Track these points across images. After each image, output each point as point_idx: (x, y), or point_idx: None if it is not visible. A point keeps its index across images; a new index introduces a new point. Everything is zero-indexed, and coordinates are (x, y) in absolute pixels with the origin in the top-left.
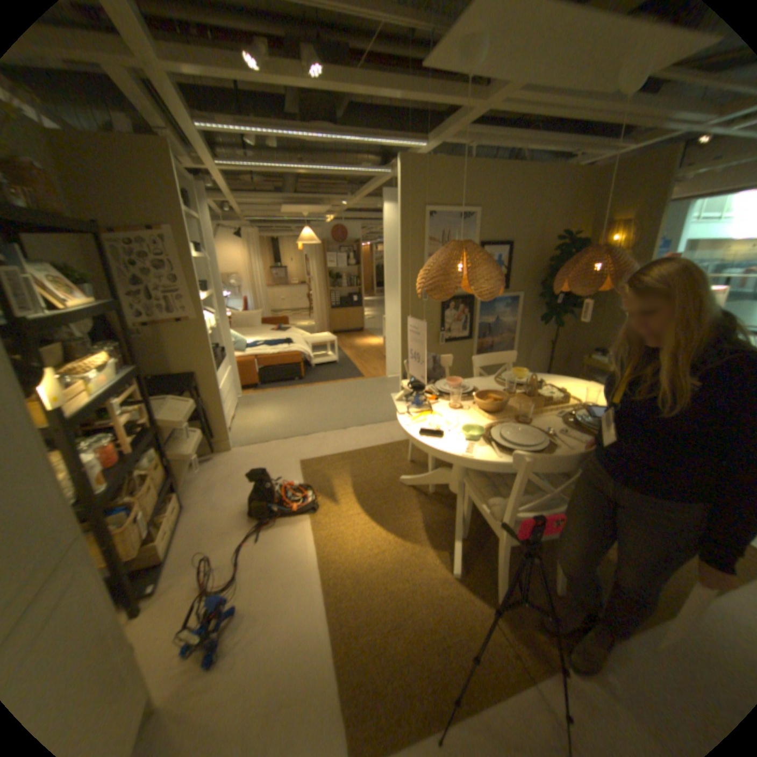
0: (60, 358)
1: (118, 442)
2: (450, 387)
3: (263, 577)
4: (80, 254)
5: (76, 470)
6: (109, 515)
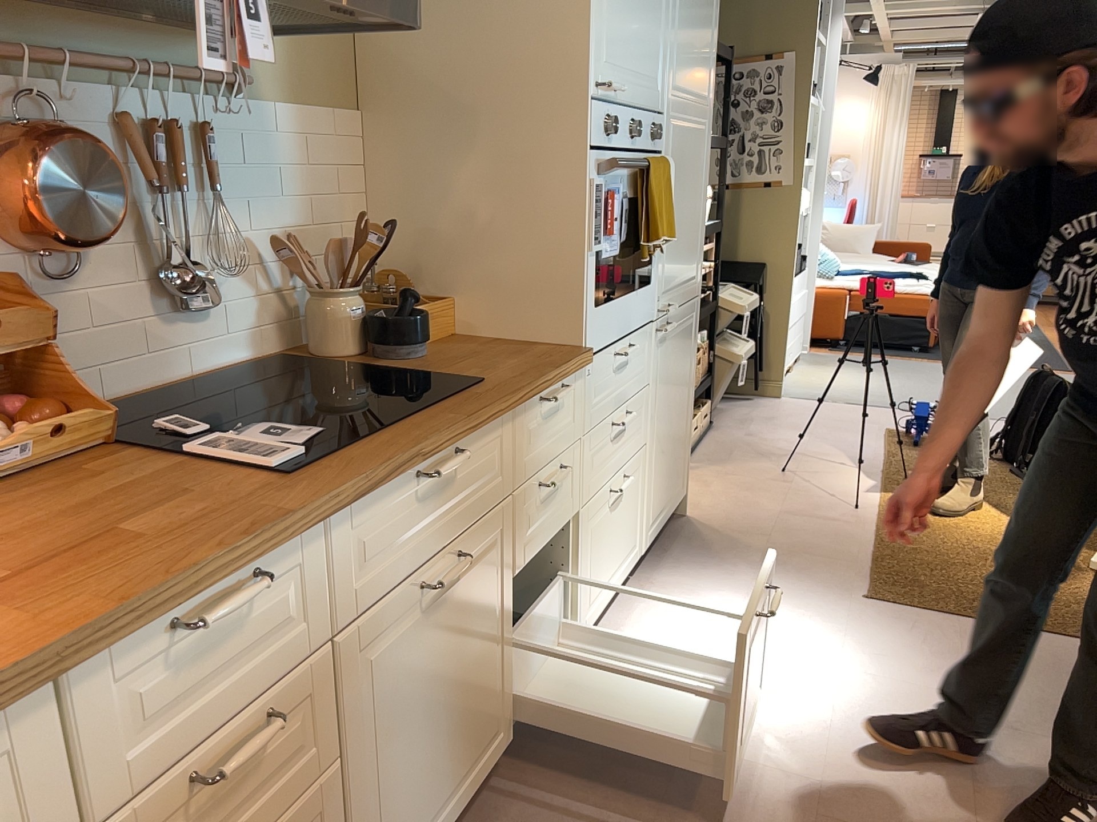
0: None
1: None
2: None
3: (801, 490)
4: None
5: None
6: None
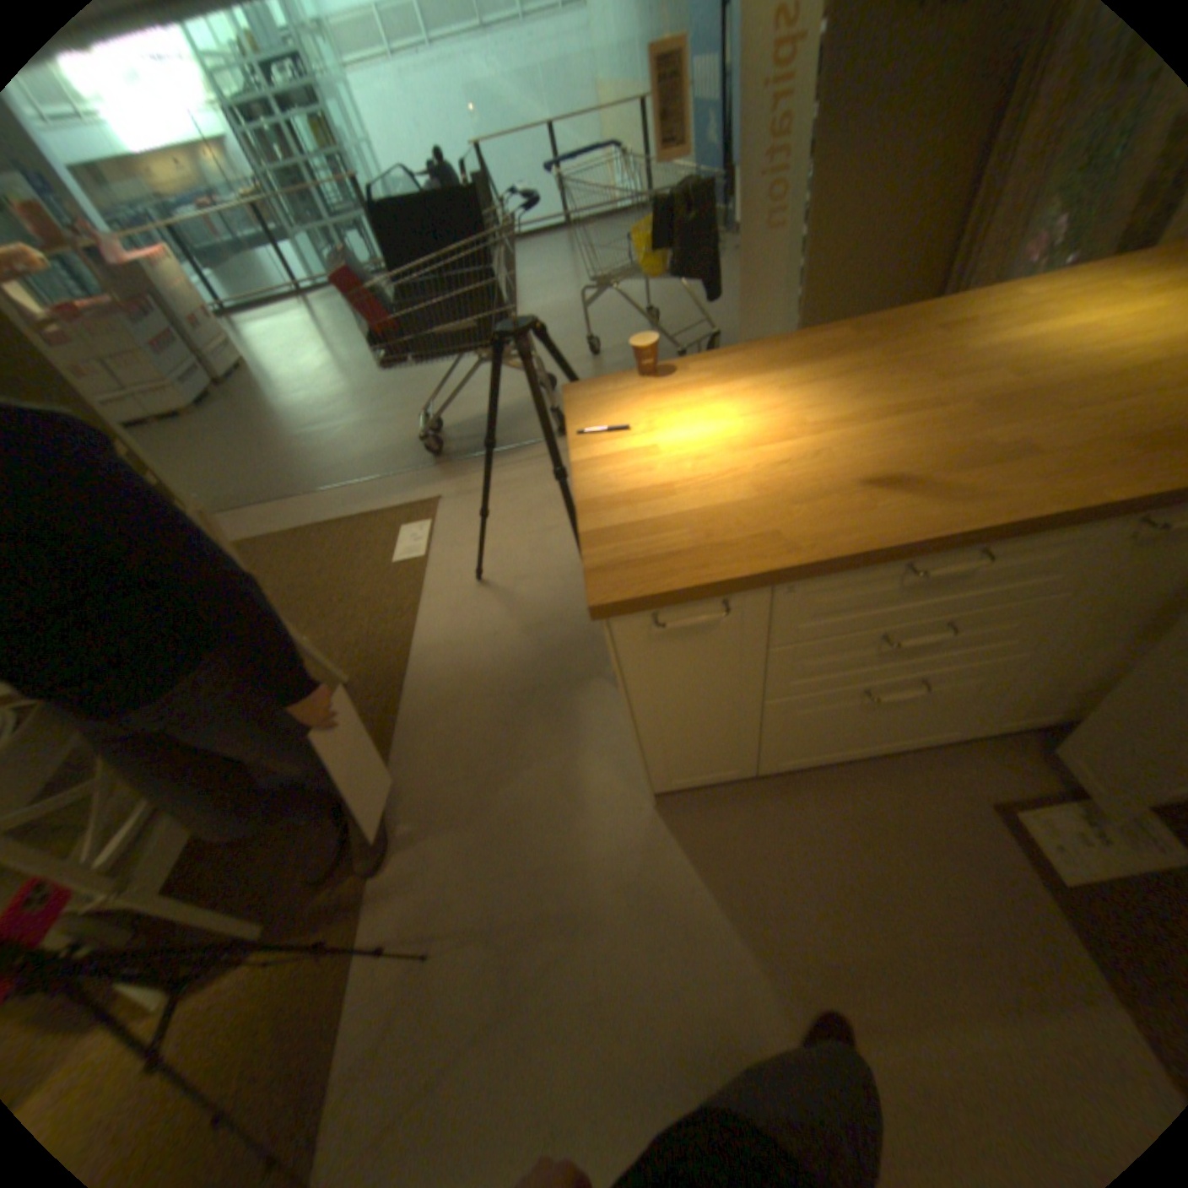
0: None
1: None
2: None
3: None
4: None
5: None
6: None
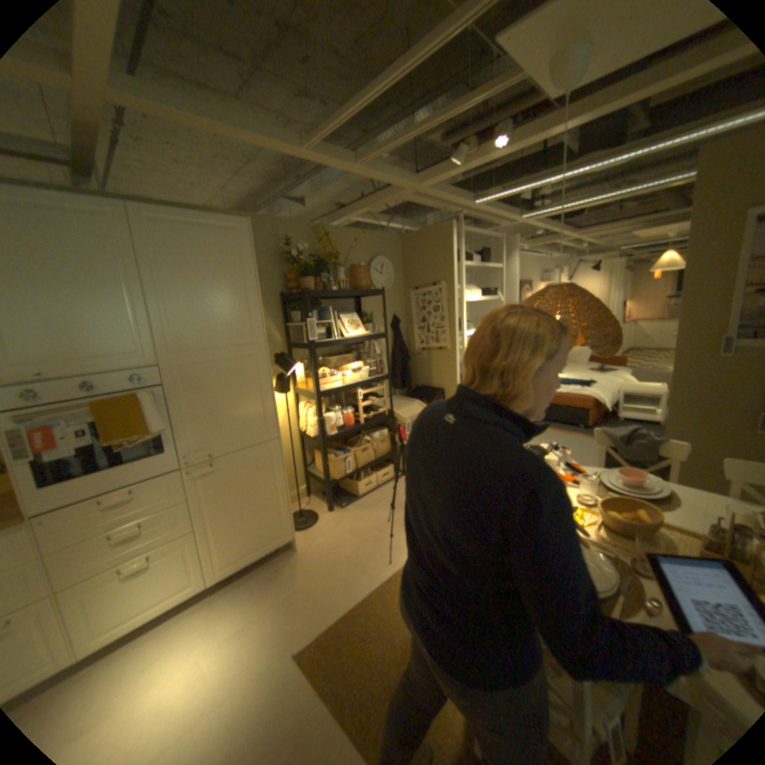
0: (349, 361)
1: (367, 415)
2: (614, 480)
3: (378, 542)
4: (400, 302)
5: (323, 417)
6: (339, 451)
